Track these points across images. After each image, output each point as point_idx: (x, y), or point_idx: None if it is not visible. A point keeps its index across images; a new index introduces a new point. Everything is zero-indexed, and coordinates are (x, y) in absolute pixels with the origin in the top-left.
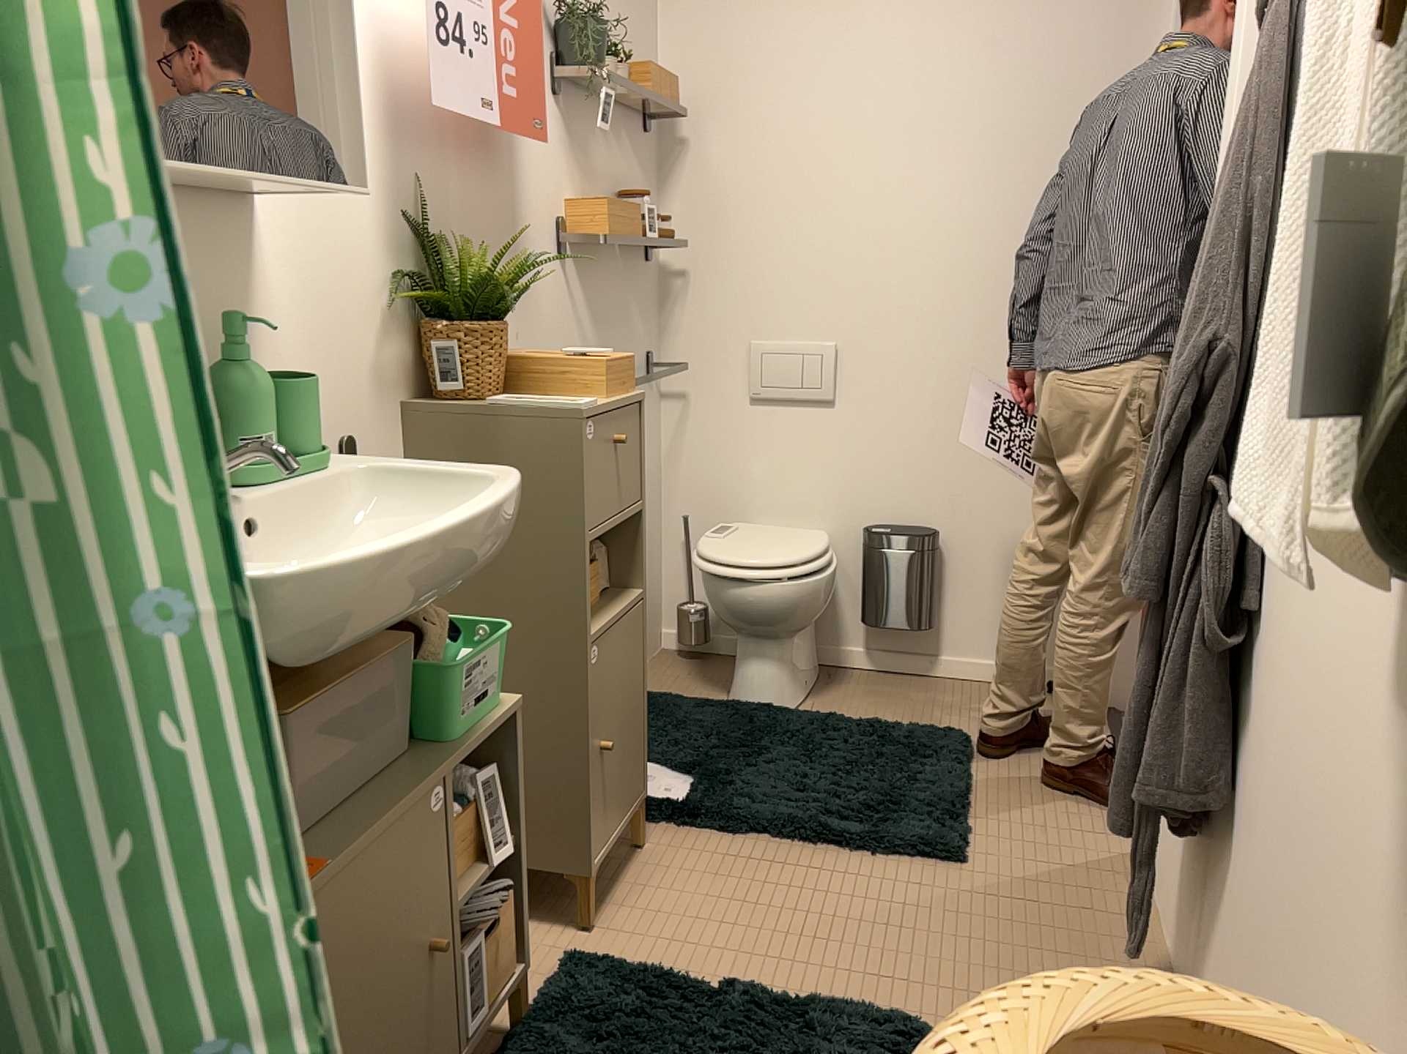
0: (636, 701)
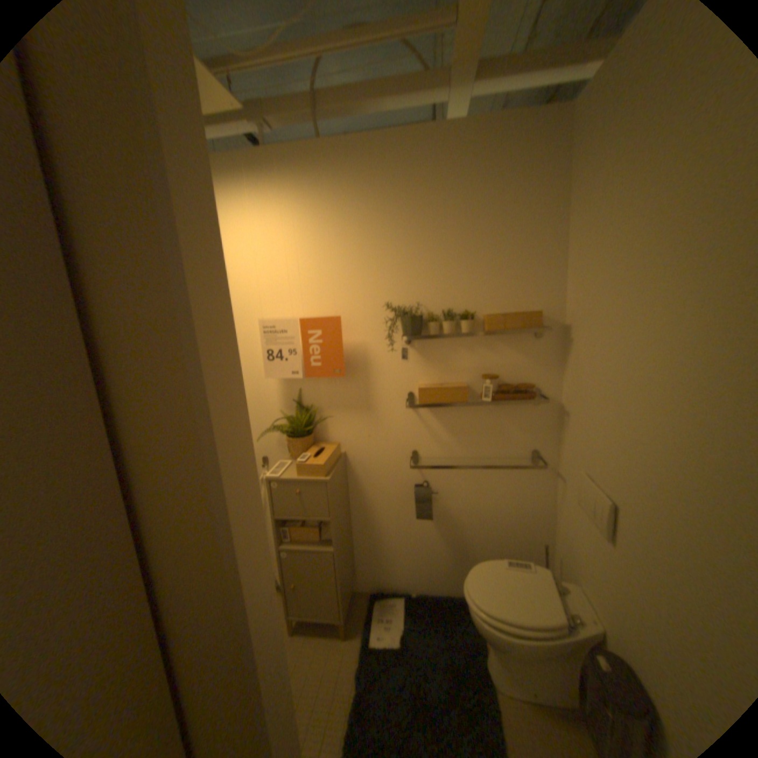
0: (324, 587)
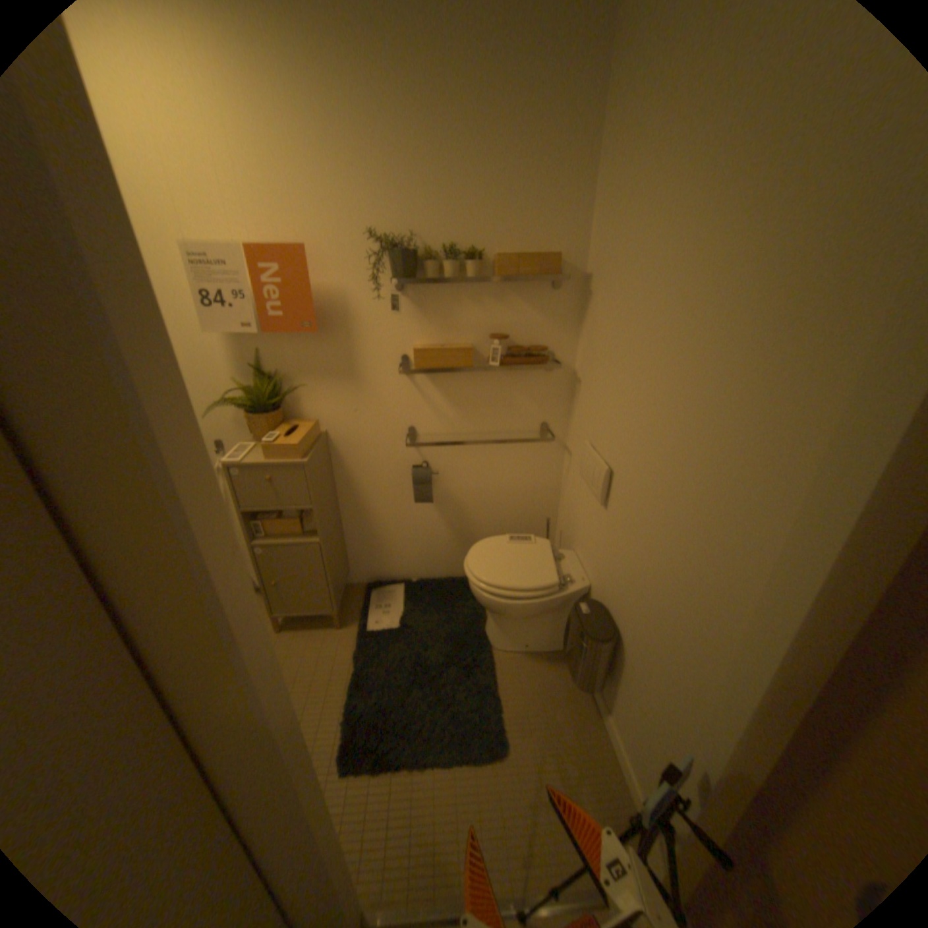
0: (312, 579)
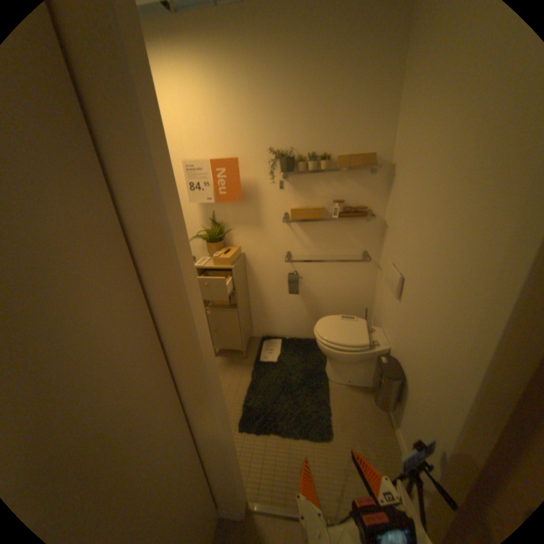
0: (233, 330)
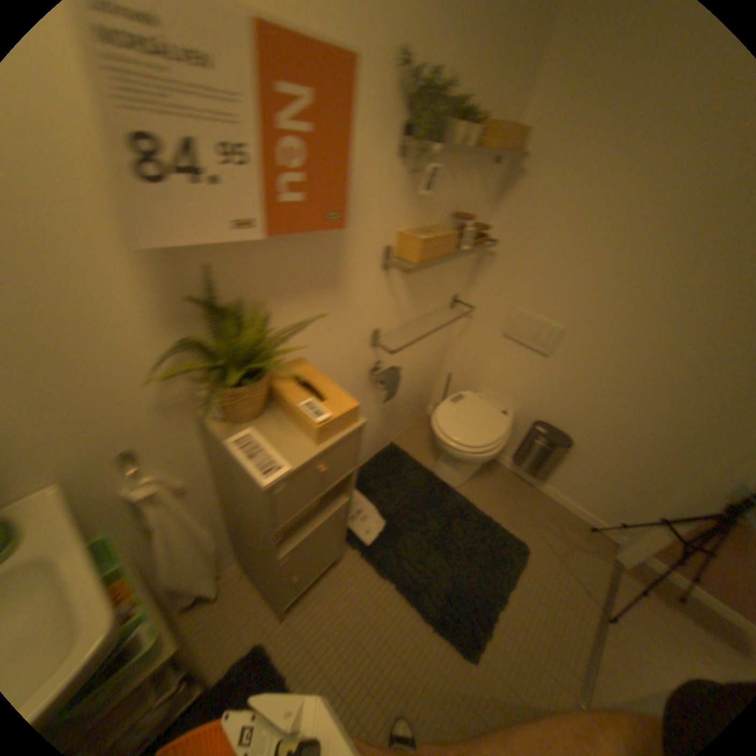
0: (331, 540)
